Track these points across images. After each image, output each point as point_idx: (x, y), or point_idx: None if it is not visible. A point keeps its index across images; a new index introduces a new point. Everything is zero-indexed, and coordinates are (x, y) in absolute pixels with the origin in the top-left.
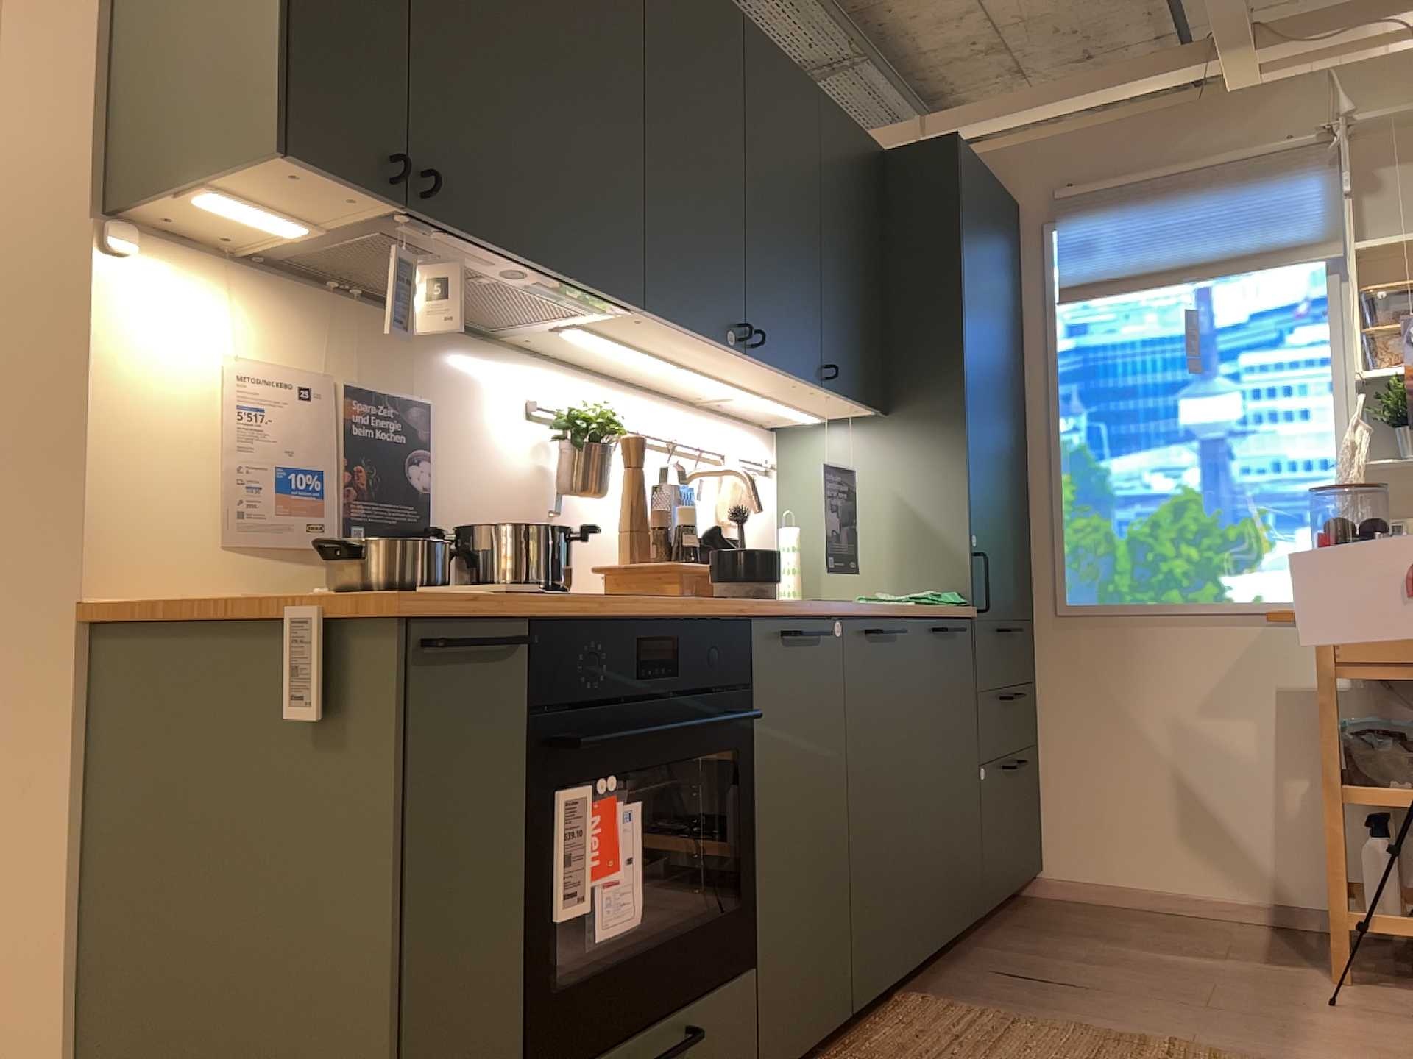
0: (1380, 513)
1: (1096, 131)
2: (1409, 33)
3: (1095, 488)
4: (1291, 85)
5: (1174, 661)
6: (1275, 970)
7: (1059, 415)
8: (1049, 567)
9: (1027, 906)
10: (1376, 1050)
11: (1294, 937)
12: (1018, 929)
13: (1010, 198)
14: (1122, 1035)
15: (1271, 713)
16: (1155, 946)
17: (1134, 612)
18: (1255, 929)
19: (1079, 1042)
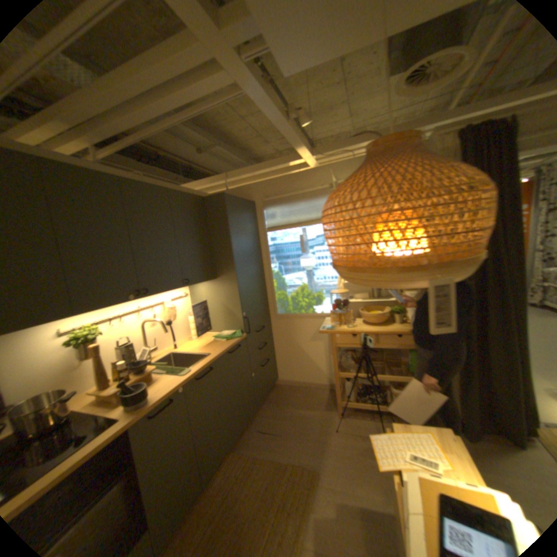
0: (350, 290)
1: (273, 180)
2: (353, 153)
3: (282, 283)
4: (323, 167)
5: (304, 328)
6: (326, 415)
7: (271, 263)
8: (273, 304)
9: (273, 391)
10: (343, 457)
11: (334, 395)
12: (268, 405)
13: (253, 200)
14: (280, 466)
15: (327, 340)
16: (300, 408)
17: (294, 316)
18: (325, 393)
19: (268, 474)
